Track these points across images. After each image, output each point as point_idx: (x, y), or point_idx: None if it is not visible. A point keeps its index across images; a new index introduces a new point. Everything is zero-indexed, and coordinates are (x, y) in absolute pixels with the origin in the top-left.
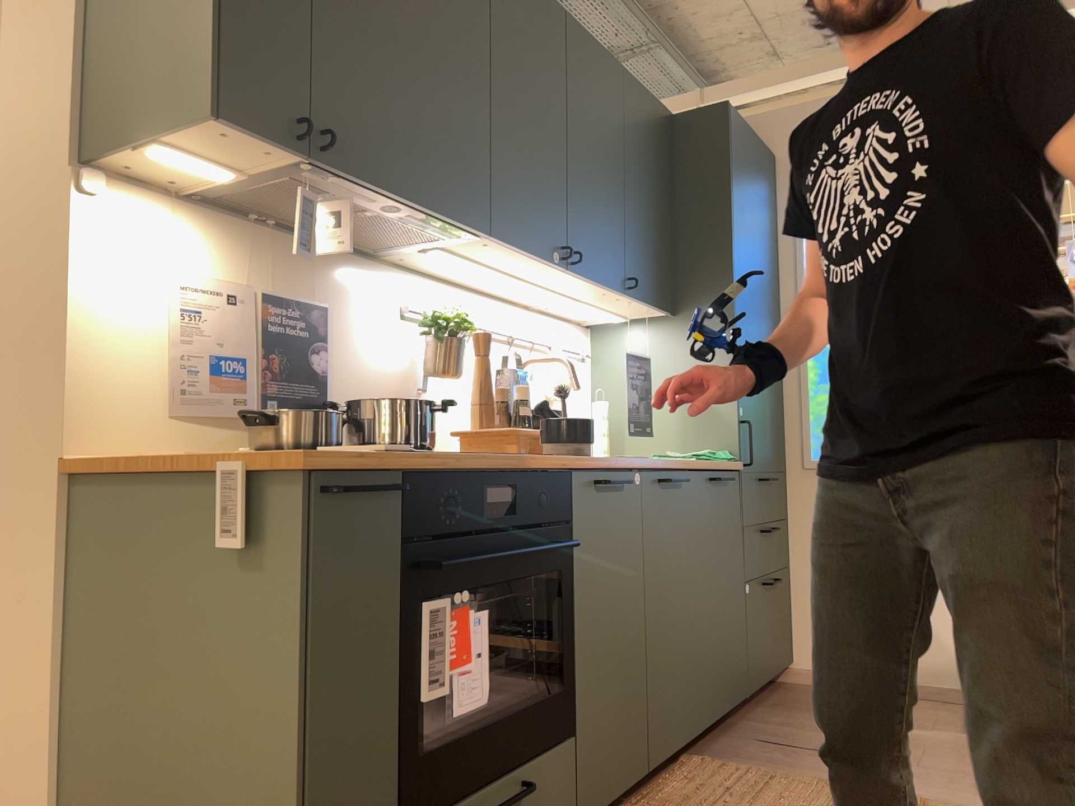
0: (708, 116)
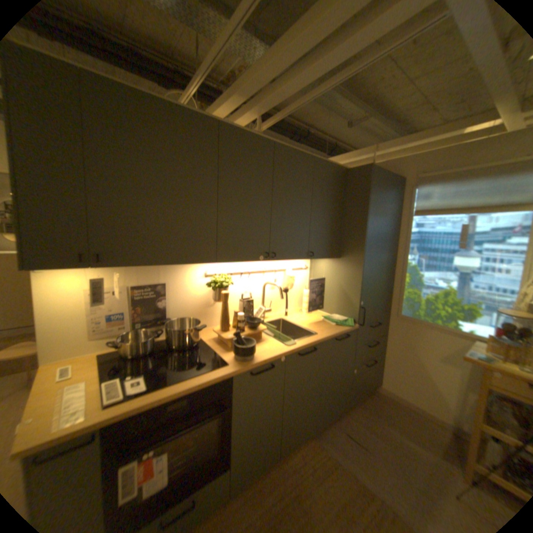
0: (363, 169)
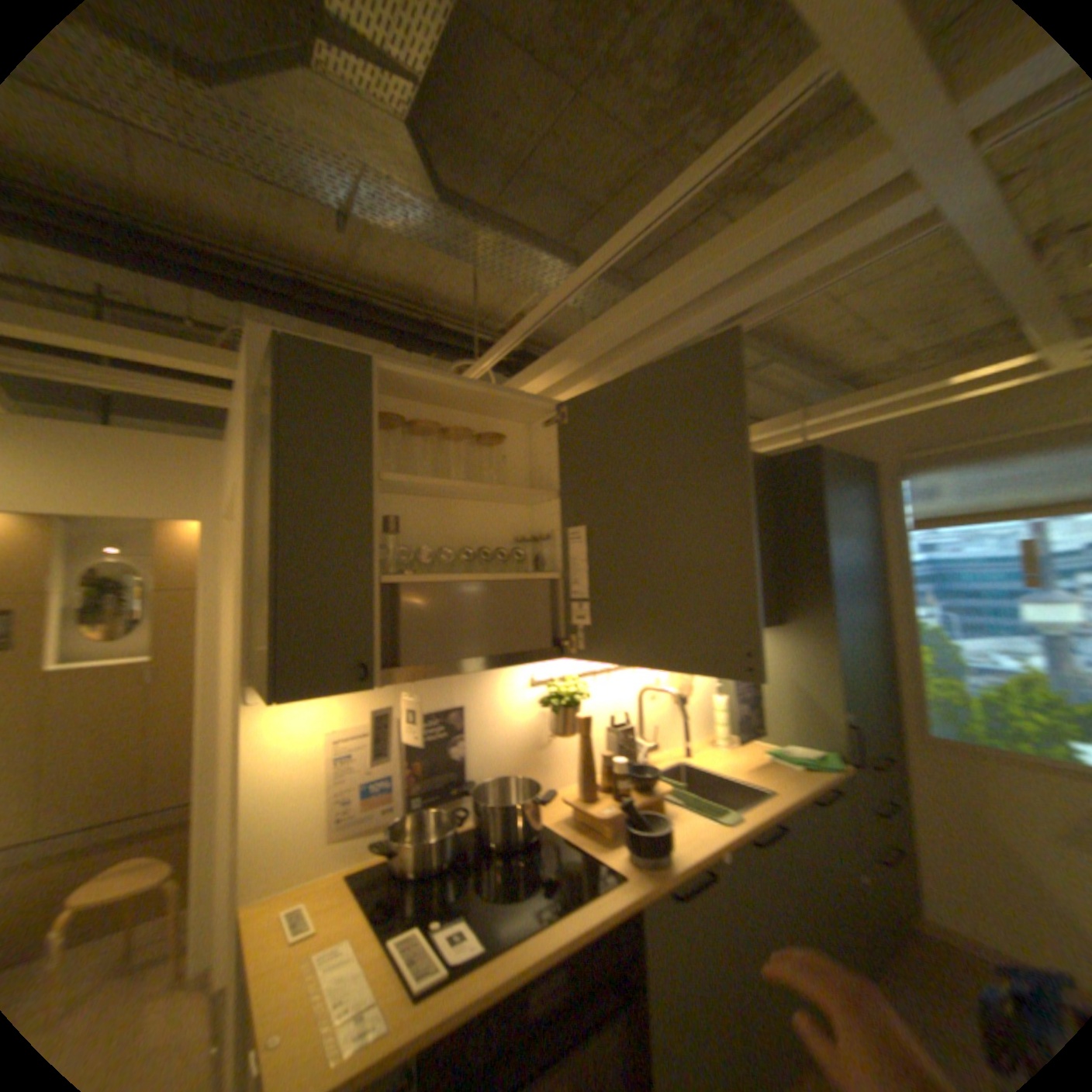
0: (802, 456)
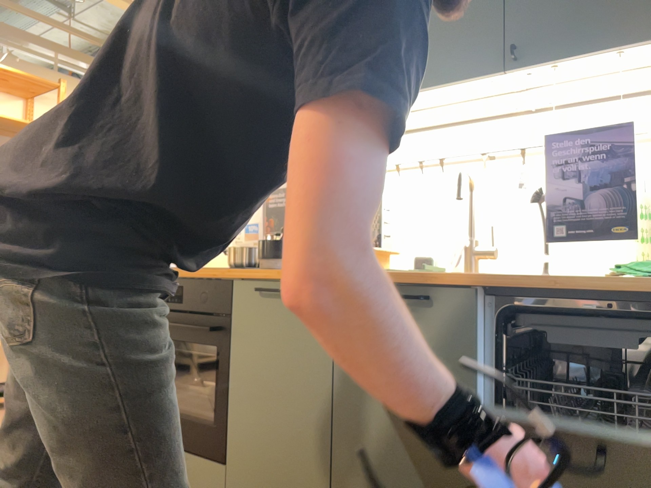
0: None
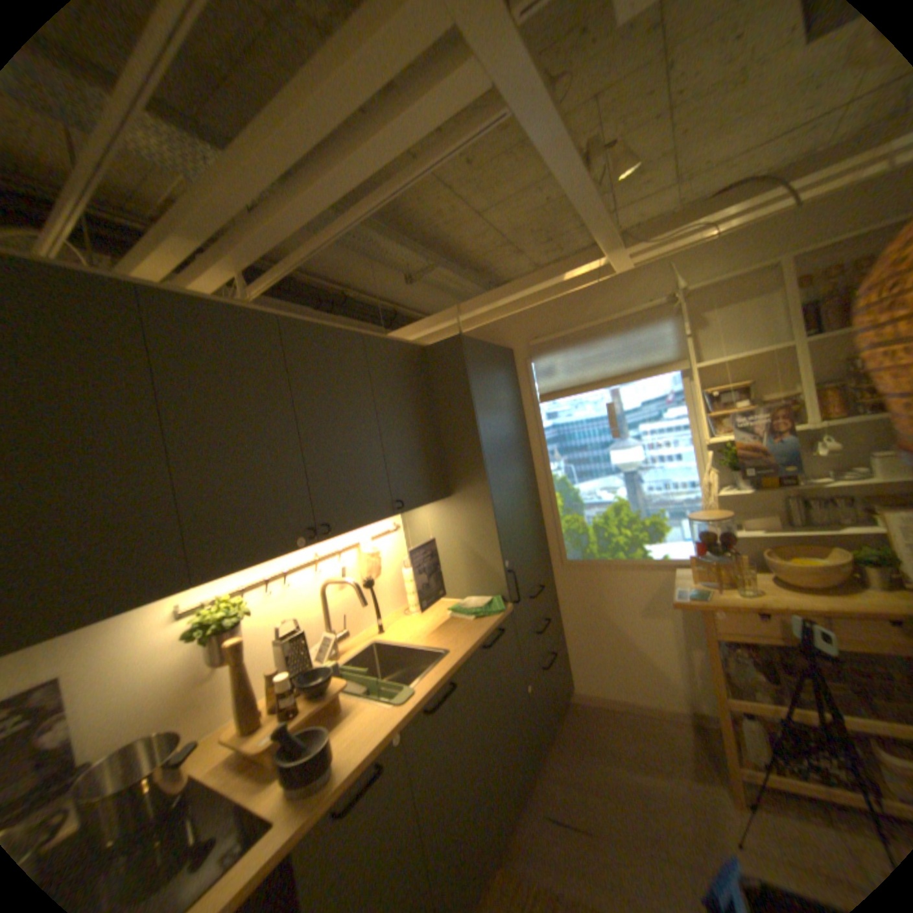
0: (448, 345)
